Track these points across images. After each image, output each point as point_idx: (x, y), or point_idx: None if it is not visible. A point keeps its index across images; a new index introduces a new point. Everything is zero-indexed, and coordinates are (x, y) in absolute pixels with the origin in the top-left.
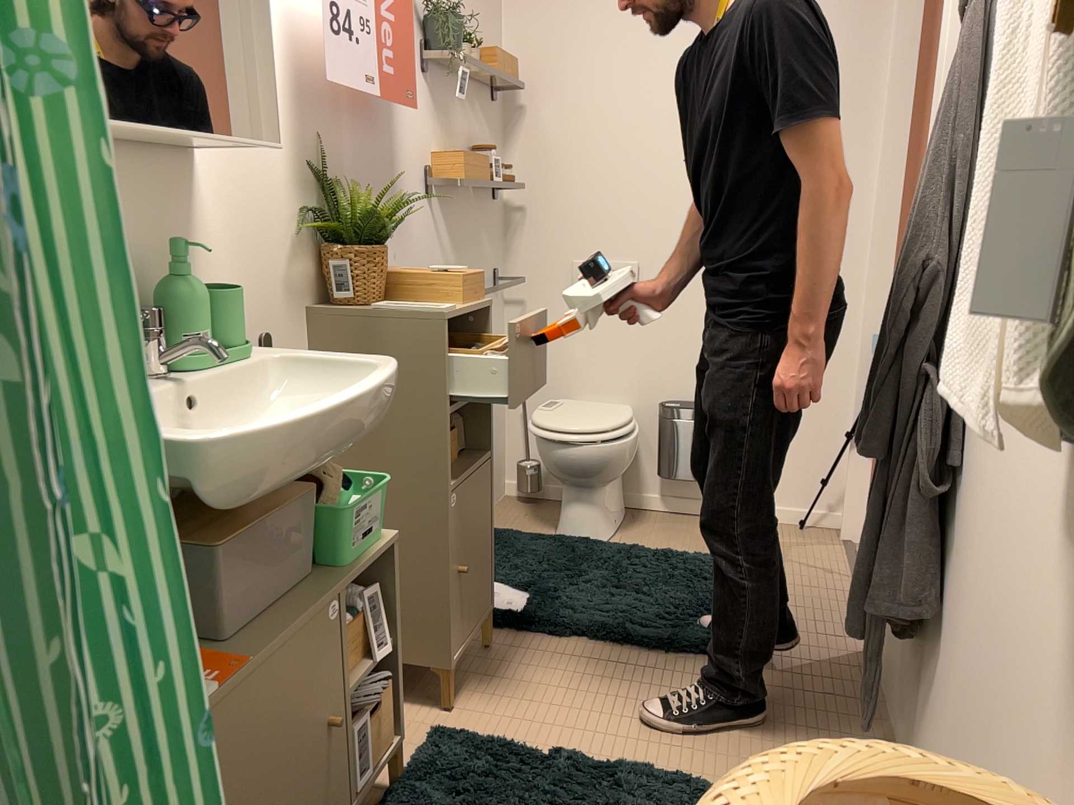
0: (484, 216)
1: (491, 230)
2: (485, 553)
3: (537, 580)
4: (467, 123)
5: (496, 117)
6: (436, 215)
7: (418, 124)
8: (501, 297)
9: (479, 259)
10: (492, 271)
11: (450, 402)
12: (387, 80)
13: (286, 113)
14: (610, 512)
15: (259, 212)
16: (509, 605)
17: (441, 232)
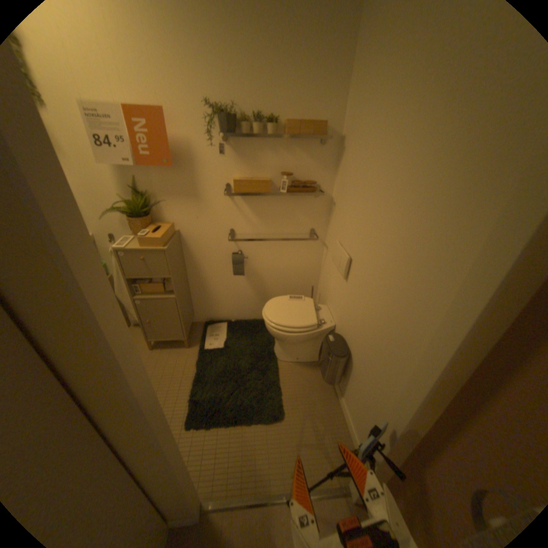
0: (298, 203)
1: (308, 209)
2: (173, 324)
3: (228, 347)
4: (279, 157)
5: (327, 150)
6: (236, 202)
7: (215, 164)
8: (319, 241)
9: (288, 222)
10: (306, 228)
11: (124, 276)
12: (141, 155)
13: (108, 170)
14: (292, 353)
15: (99, 201)
16: (207, 345)
17: (240, 209)
